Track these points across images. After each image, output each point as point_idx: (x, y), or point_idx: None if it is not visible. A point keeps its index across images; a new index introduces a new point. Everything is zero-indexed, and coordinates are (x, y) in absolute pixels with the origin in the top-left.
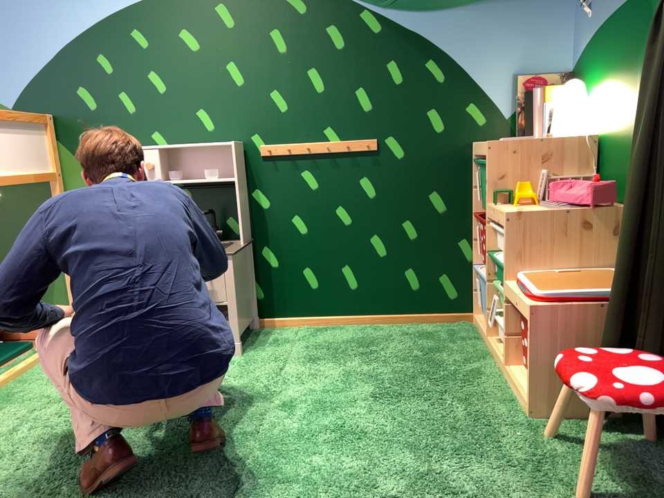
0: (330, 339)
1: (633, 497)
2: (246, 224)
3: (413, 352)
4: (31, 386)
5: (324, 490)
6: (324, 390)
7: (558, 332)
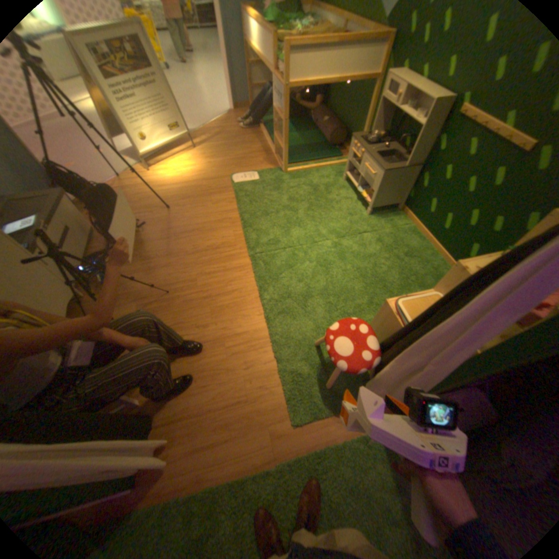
0: (407, 240)
1: (322, 361)
2: (426, 154)
3: (411, 277)
4: (315, 175)
5: (293, 269)
6: (353, 252)
7: (385, 320)
